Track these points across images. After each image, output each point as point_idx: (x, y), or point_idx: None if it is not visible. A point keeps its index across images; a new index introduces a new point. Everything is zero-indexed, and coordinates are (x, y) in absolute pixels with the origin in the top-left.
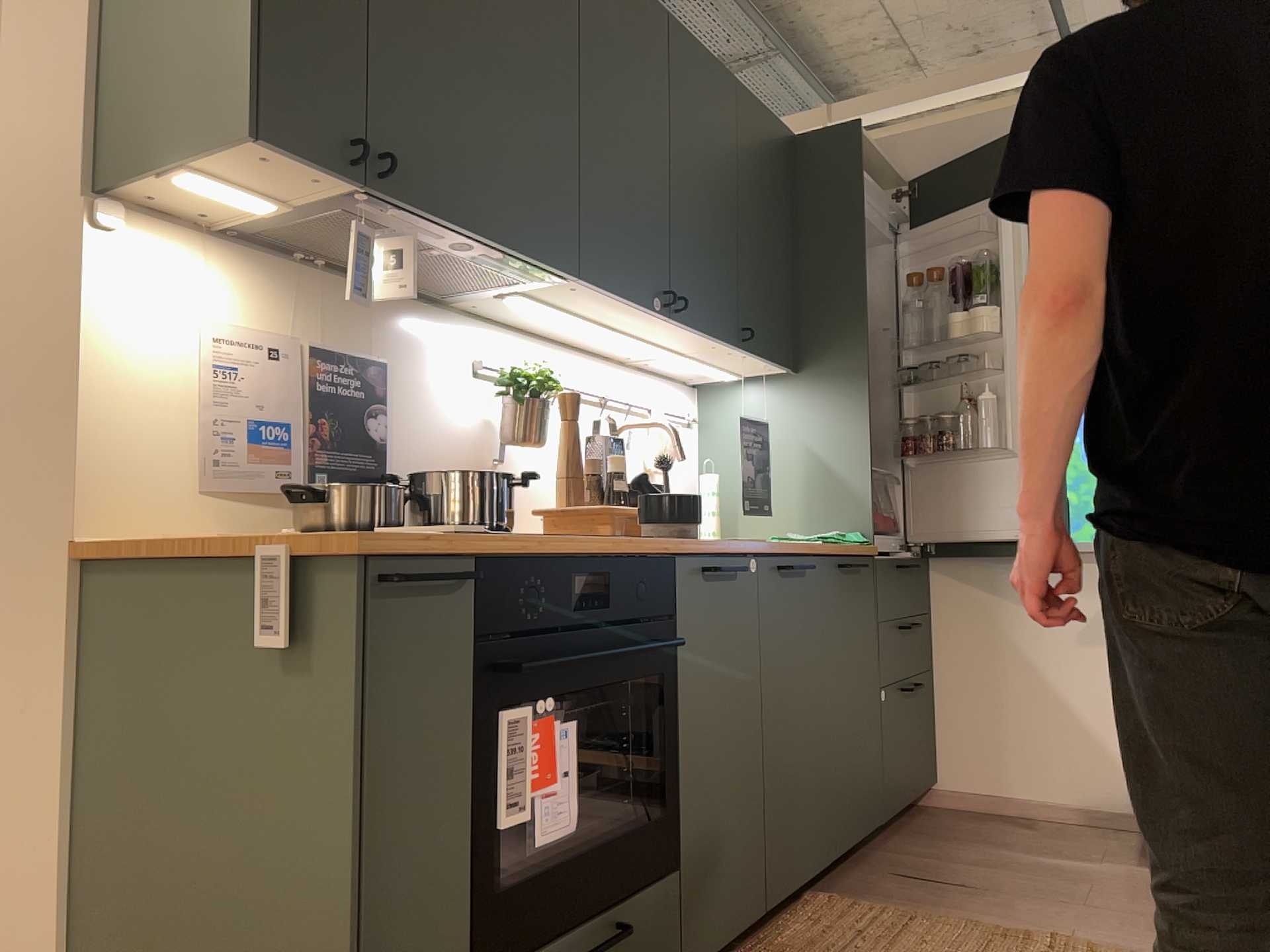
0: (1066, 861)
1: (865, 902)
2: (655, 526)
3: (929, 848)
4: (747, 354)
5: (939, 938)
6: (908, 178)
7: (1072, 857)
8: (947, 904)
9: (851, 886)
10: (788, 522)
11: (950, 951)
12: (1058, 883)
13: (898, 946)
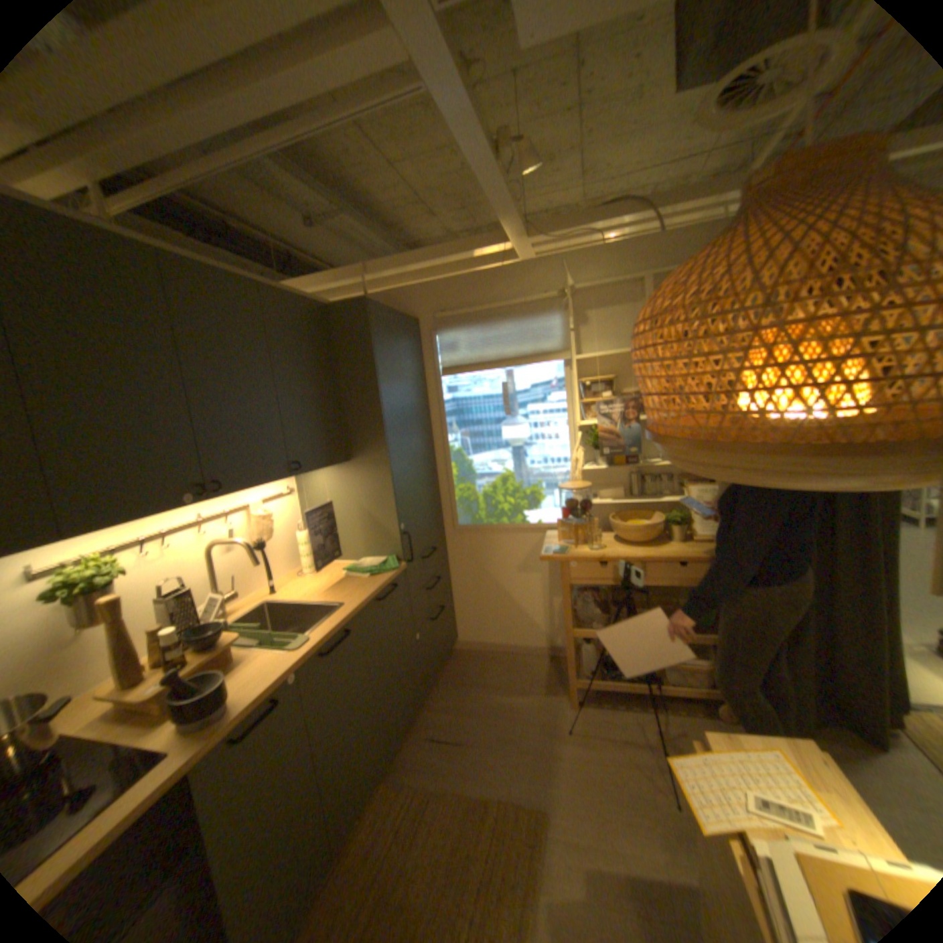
0: (512, 701)
1: (405, 787)
2: (176, 729)
3: (448, 703)
4: (303, 474)
5: (438, 828)
6: (415, 315)
7: (516, 695)
8: (449, 773)
9: (401, 764)
10: (355, 549)
11: (442, 845)
12: (507, 728)
13: (414, 847)
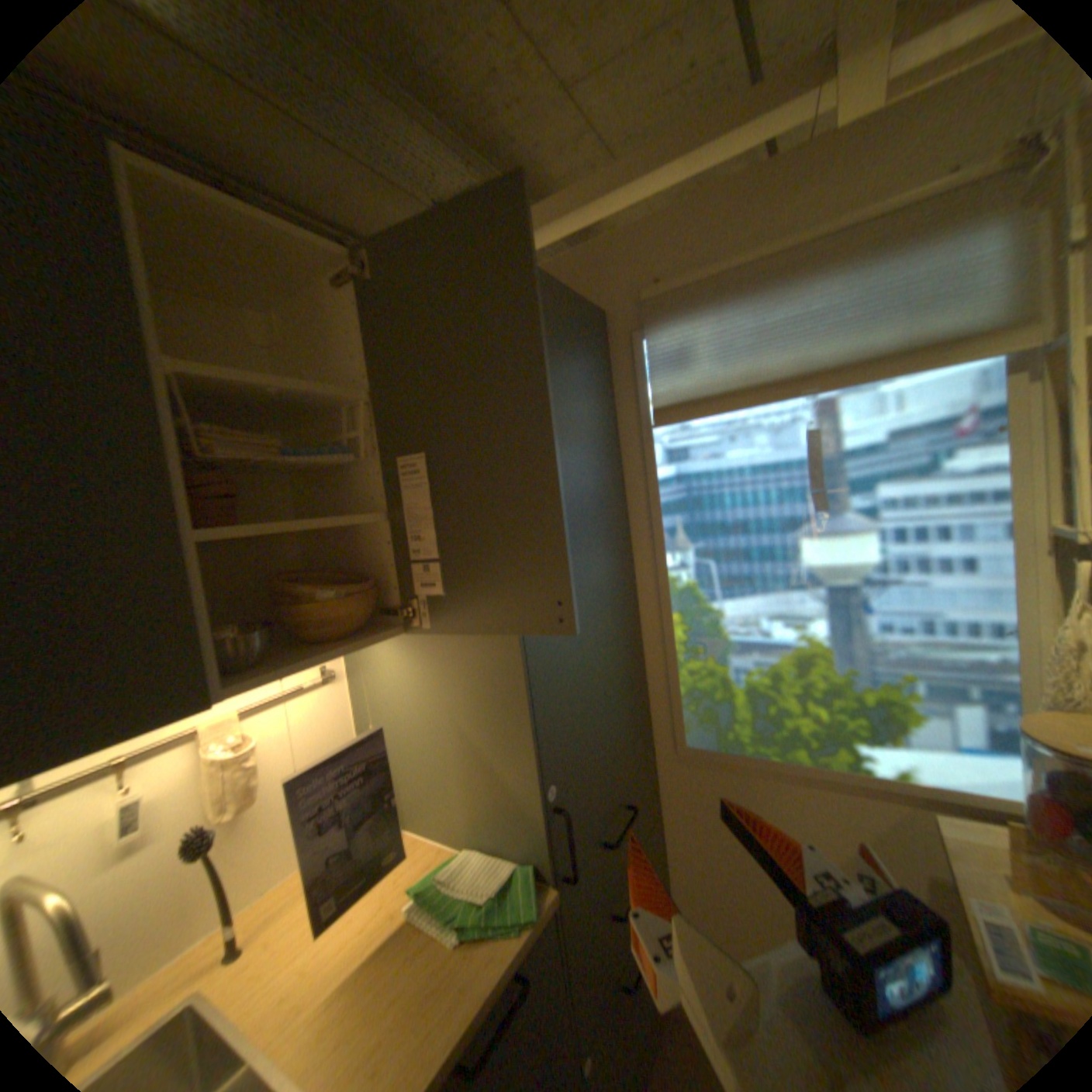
0: None
1: None
2: None
3: None
4: (281, 676)
5: None
6: (598, 304)
7: None
8: None
9: None
10: (451, 818)
11: None
12: None
13: None
